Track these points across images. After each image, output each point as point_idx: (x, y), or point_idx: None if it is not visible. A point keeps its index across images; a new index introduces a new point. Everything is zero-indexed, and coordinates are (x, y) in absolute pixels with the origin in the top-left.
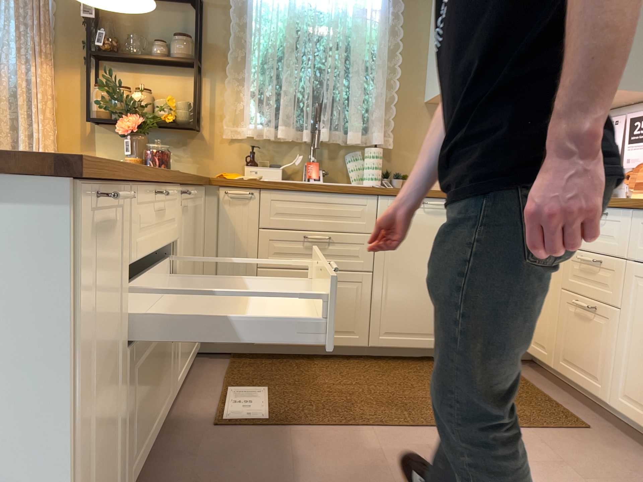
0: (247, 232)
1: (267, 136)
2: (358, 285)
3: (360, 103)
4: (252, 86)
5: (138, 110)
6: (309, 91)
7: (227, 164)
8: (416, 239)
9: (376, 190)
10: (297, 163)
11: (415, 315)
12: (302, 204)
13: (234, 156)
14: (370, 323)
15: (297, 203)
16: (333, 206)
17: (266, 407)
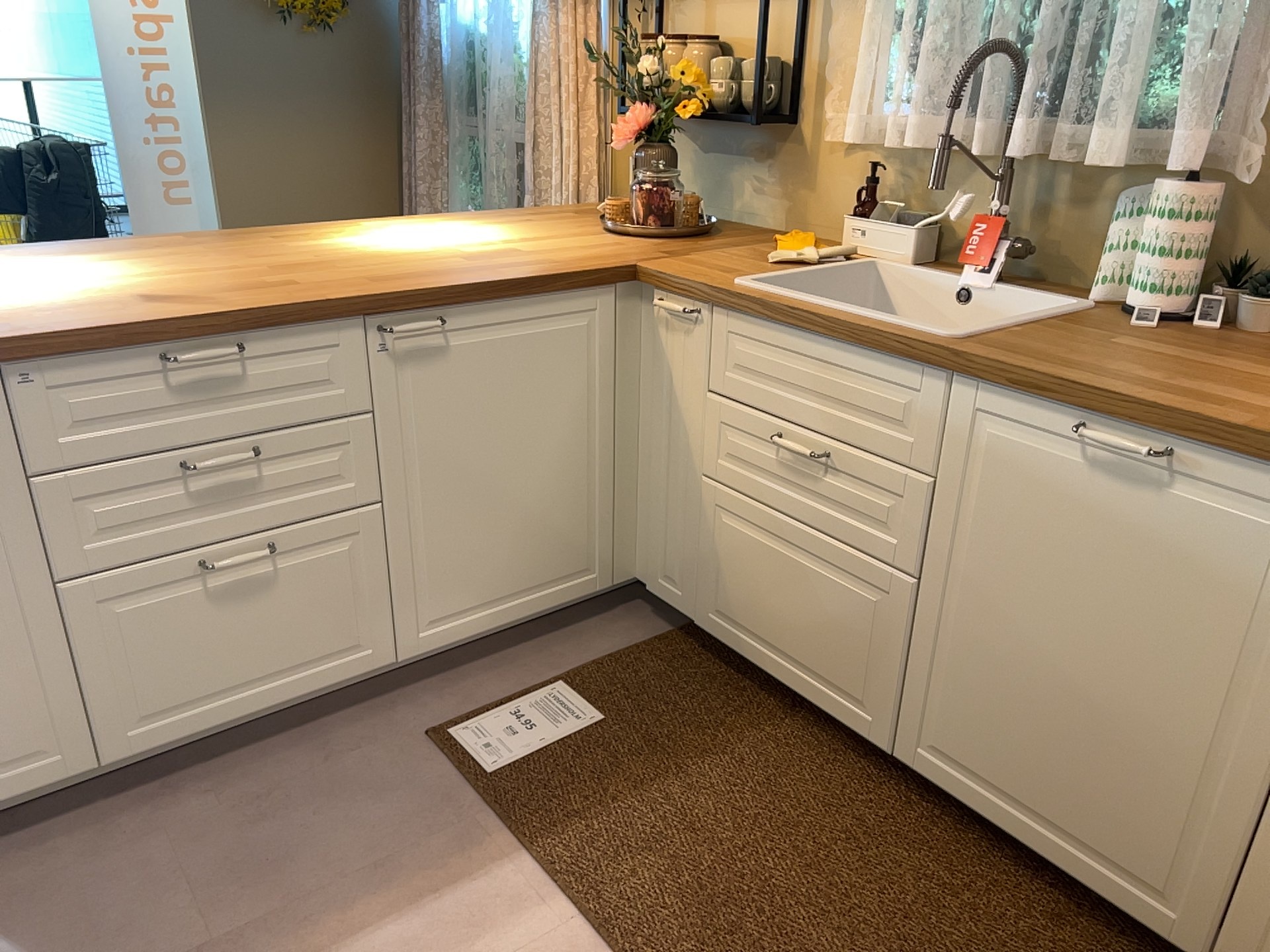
0: (692, 392)
1: (887, 145)
2: (881, 597)
3: (1142, 30)
4: (866, 11)
5: (654, 94)
6: (1003, 4)
7: (834, 206)
8: (1043, 535)
9: (938, 355)
10: (951, 220)
11: (1013, 747)
12: (783, 356)
13: (848, 187)
14: (903, 701)
15: (775, 350)
16: (843, 375)
17: (534, 751)
